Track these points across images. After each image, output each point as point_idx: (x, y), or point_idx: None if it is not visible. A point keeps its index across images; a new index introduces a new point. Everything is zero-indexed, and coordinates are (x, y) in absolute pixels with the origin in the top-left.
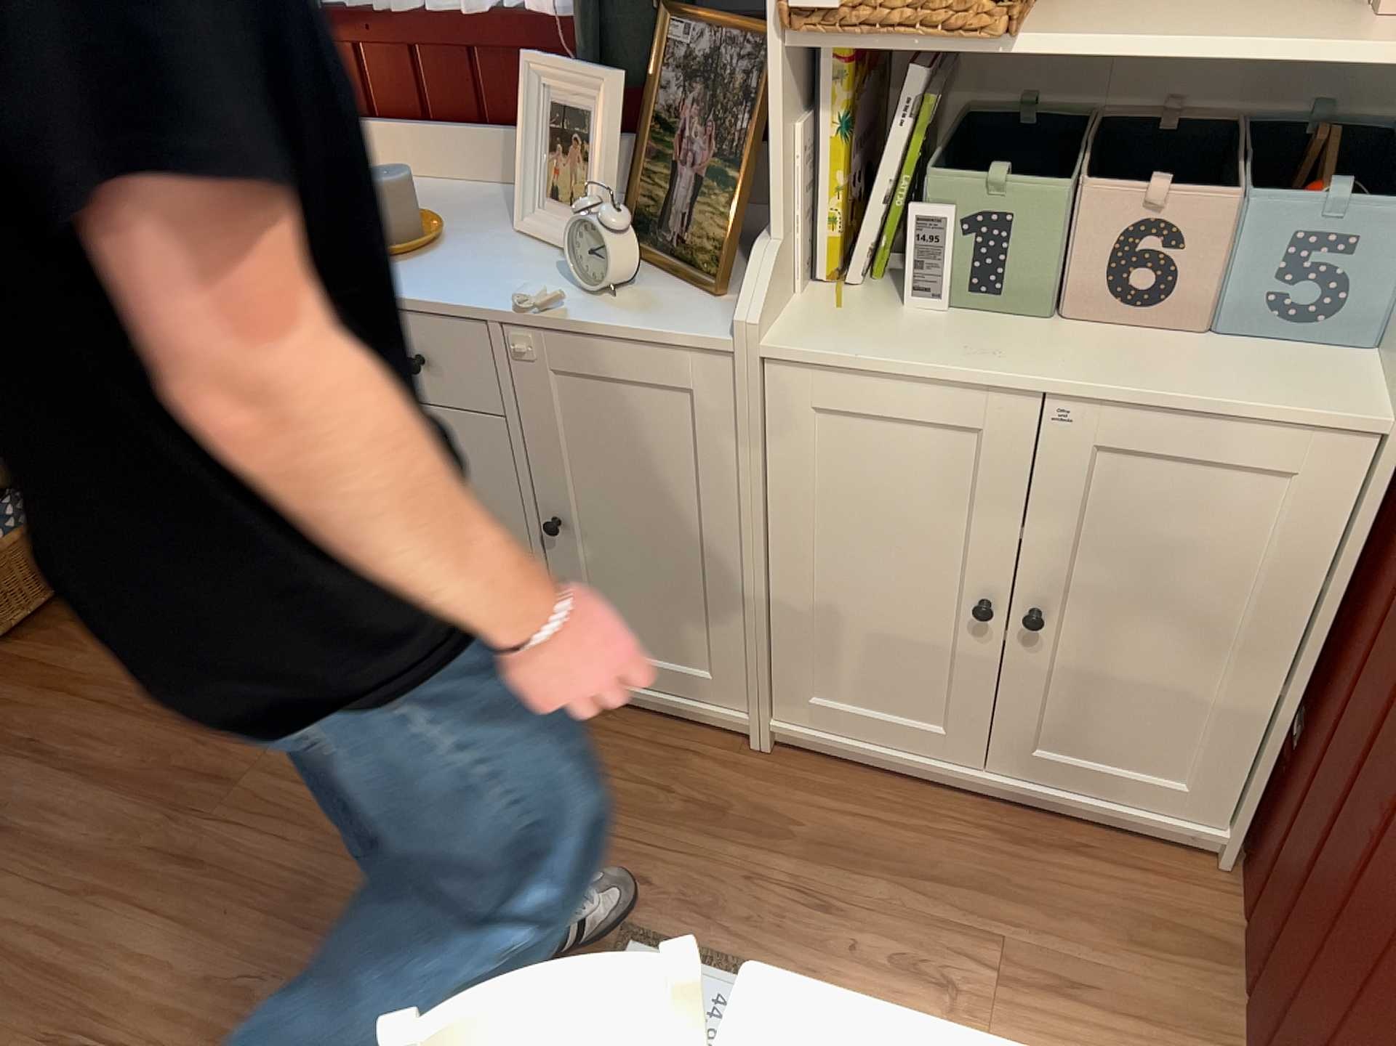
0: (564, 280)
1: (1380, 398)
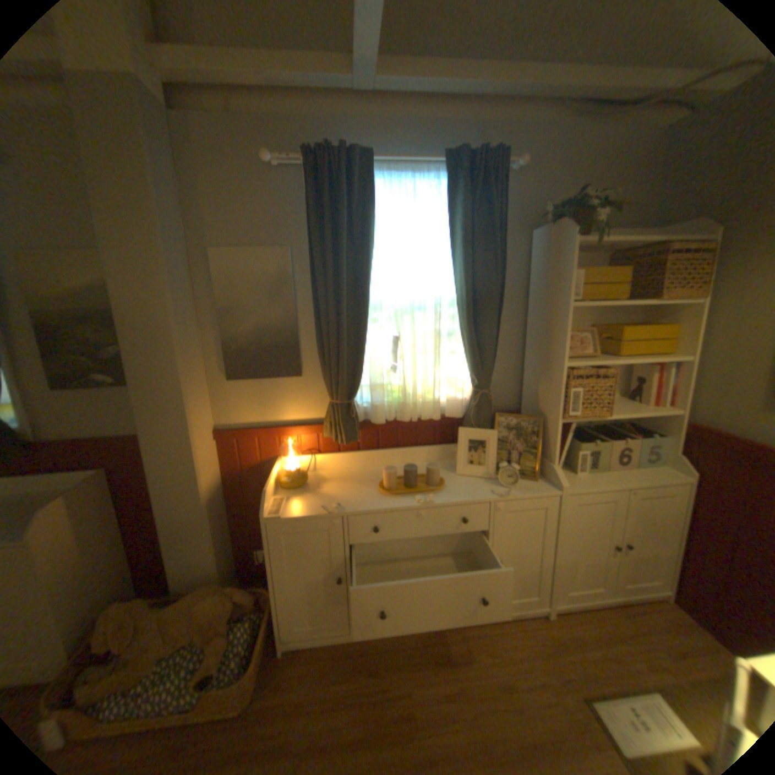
0: (495, 487)
1: (684, 477)
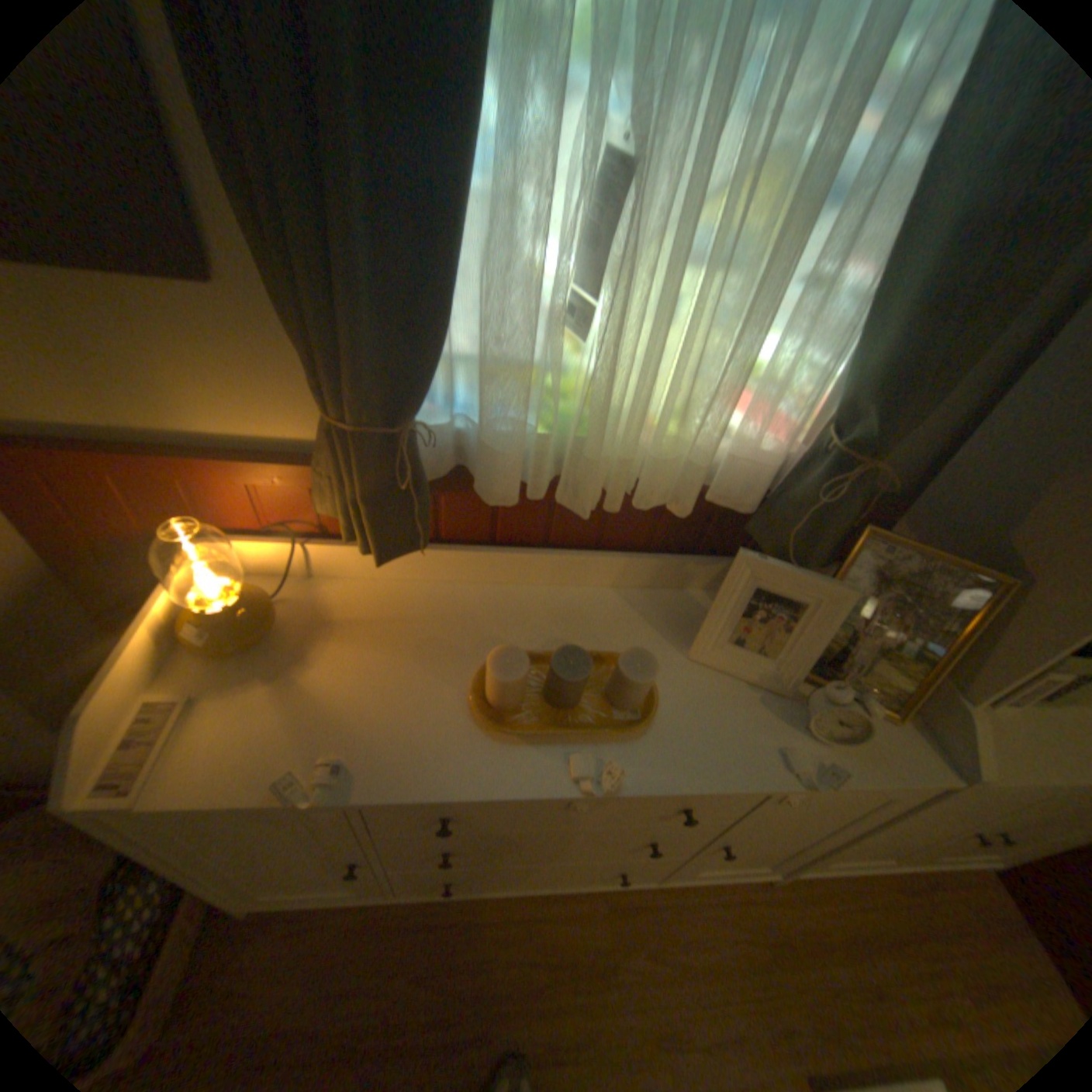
0: (790, 729)
1: None
